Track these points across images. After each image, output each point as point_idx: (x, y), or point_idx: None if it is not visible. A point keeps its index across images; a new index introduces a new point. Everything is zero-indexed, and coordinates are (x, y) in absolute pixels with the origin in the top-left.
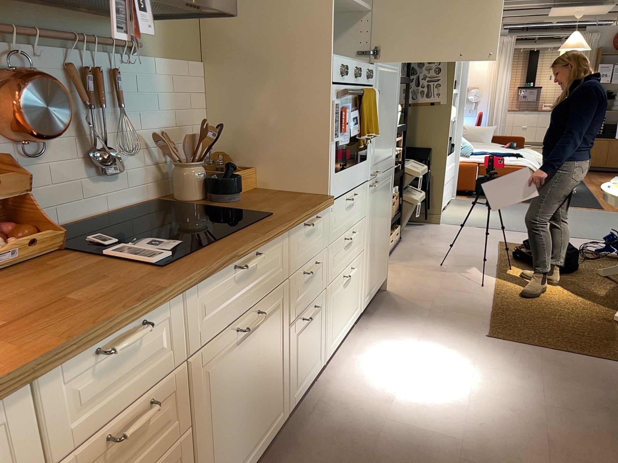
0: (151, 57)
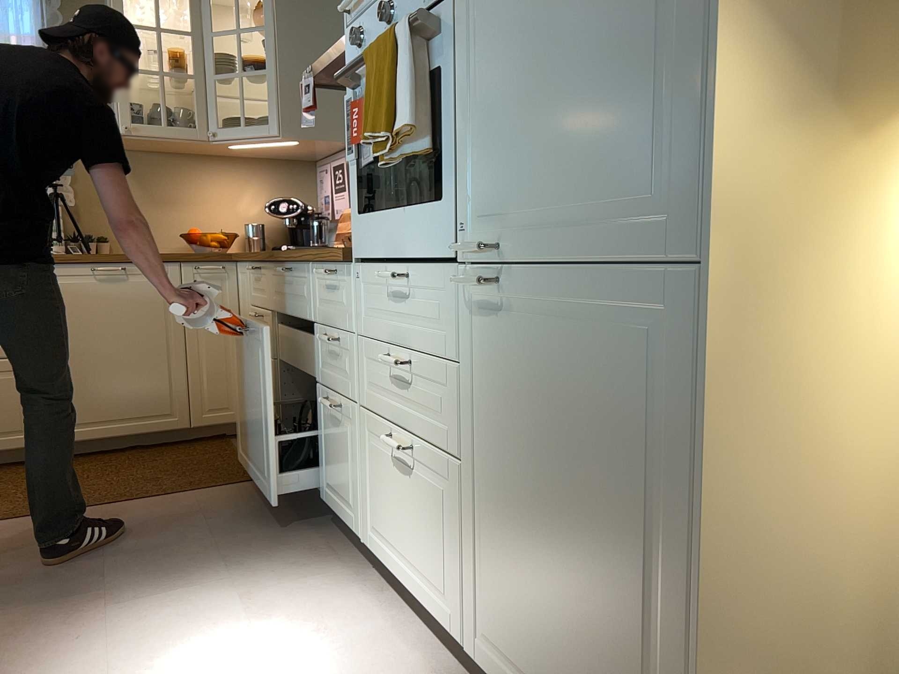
0: None
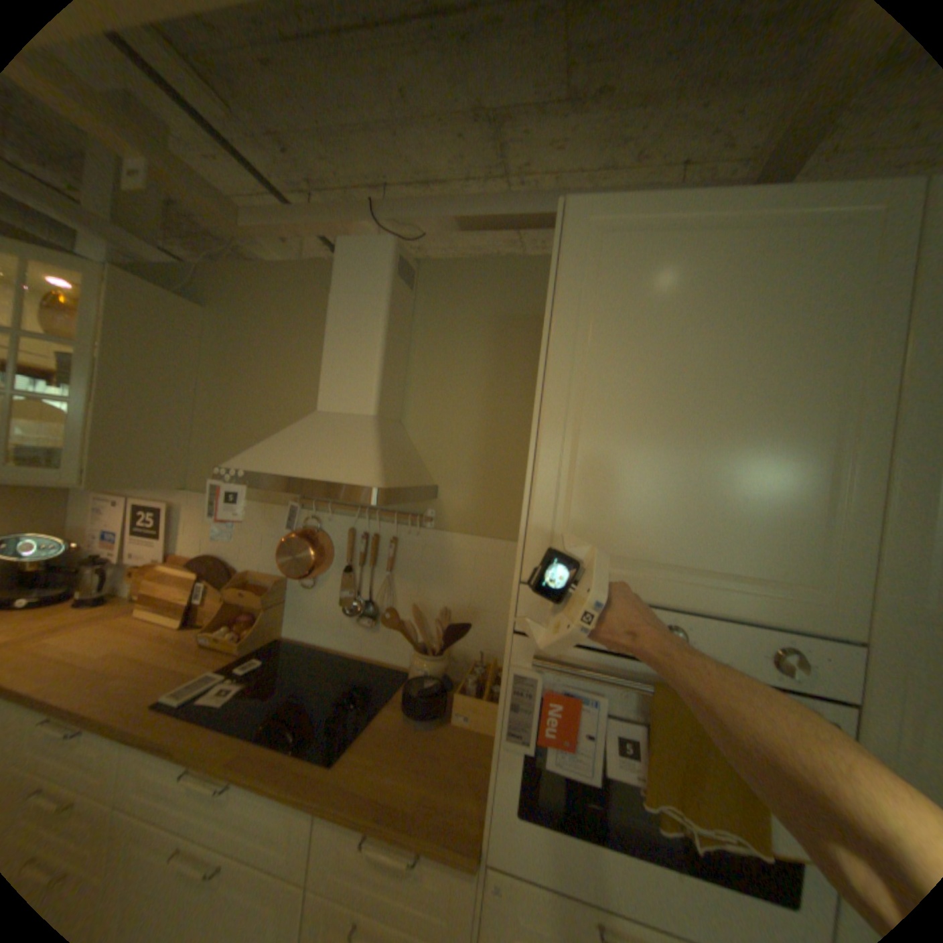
0: (448, 531)
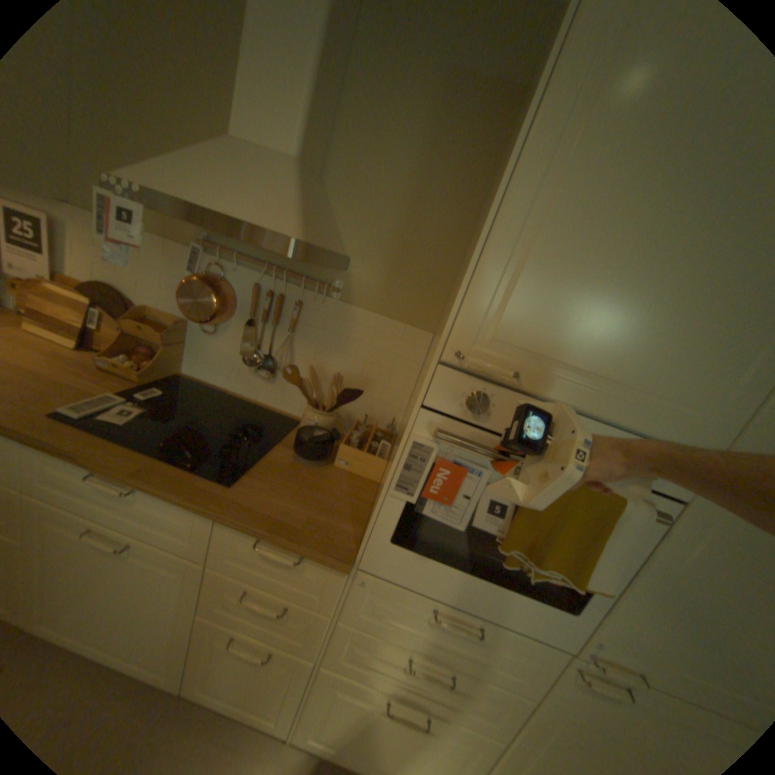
0: (353, 305)
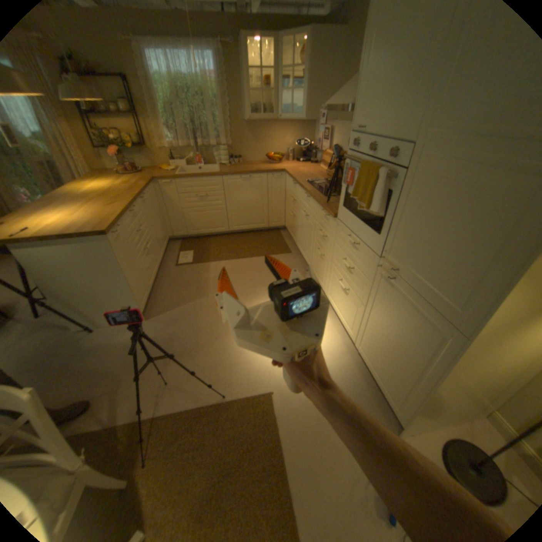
0: None
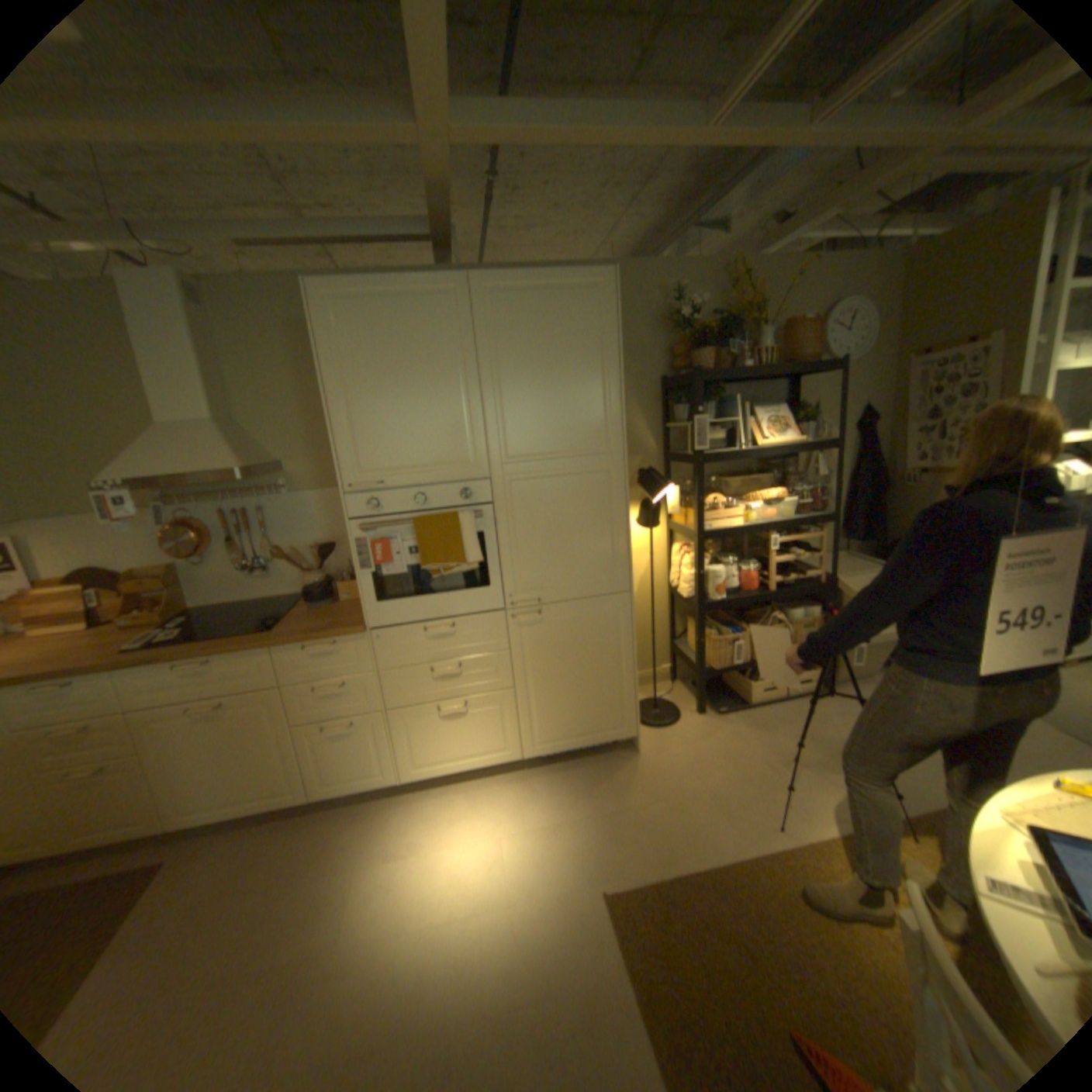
0: (298, 492)
